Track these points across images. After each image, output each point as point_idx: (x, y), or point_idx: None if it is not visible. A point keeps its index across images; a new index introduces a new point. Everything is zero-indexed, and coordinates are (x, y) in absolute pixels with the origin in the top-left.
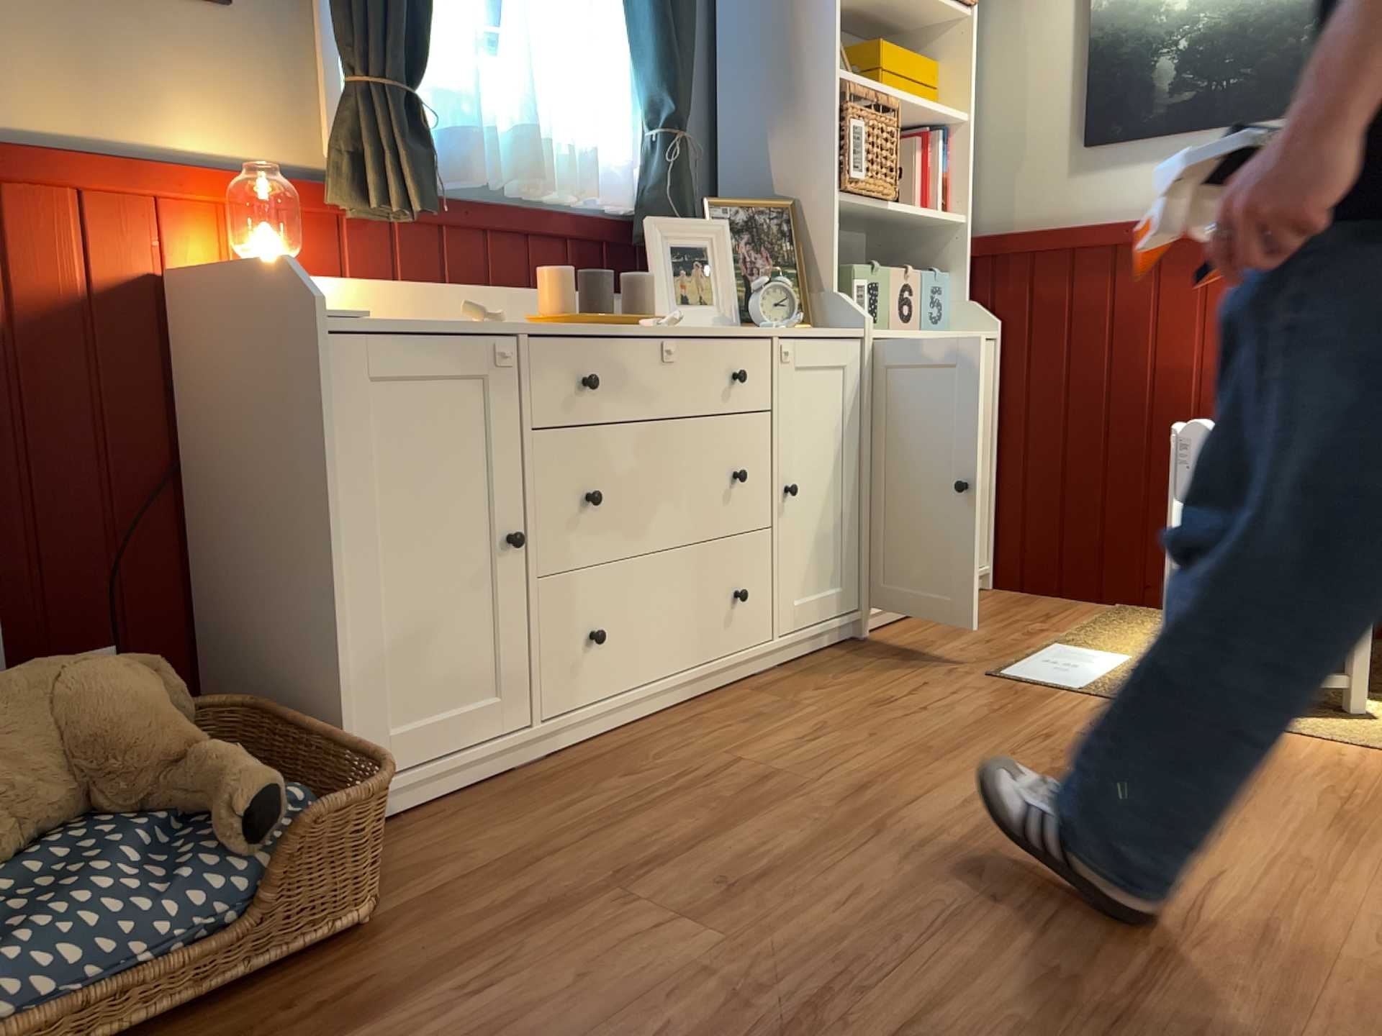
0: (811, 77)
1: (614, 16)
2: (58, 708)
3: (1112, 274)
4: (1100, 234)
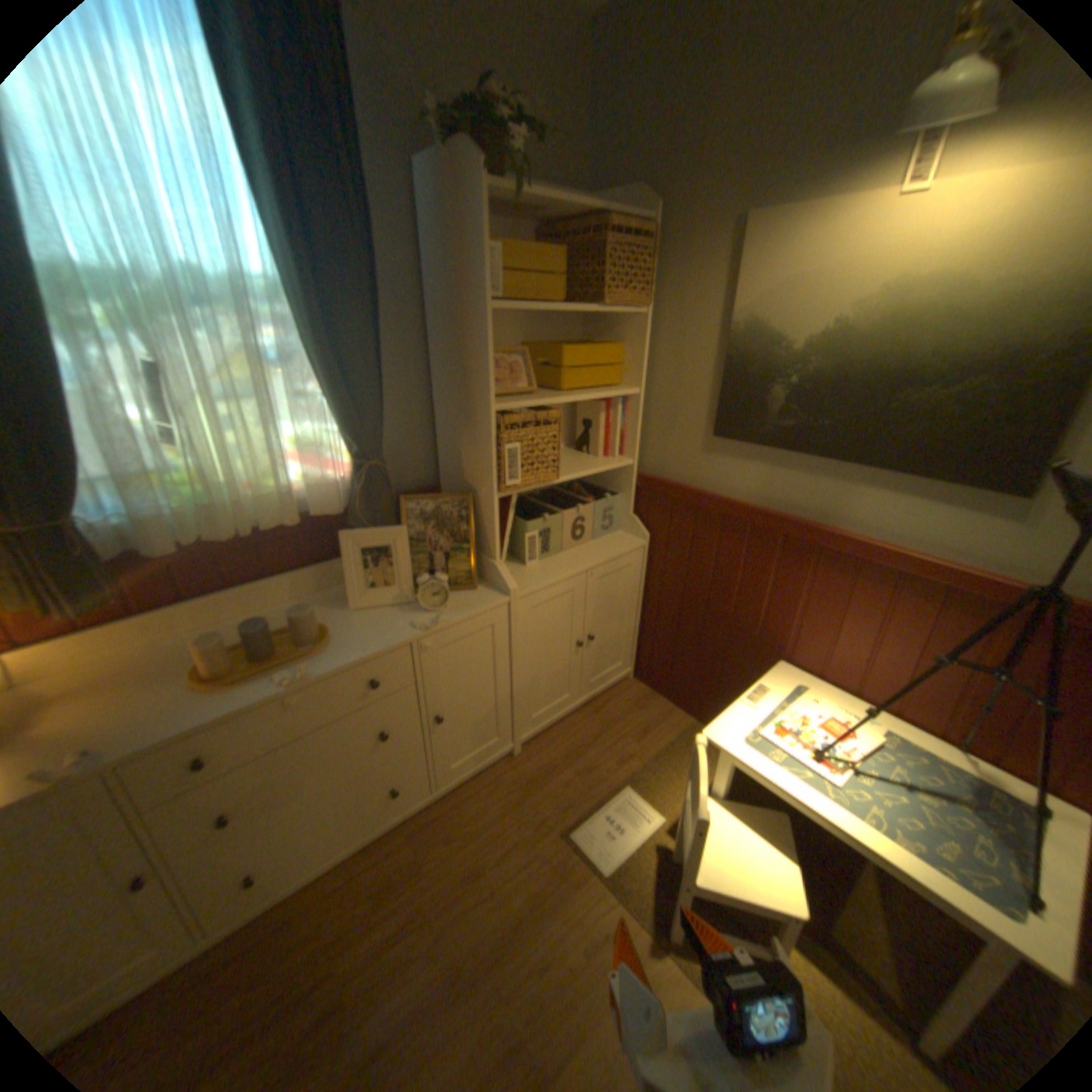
0: (479, 409)
1: (306, 375)
2: None
3: (720, 532)
4: (715, 505)
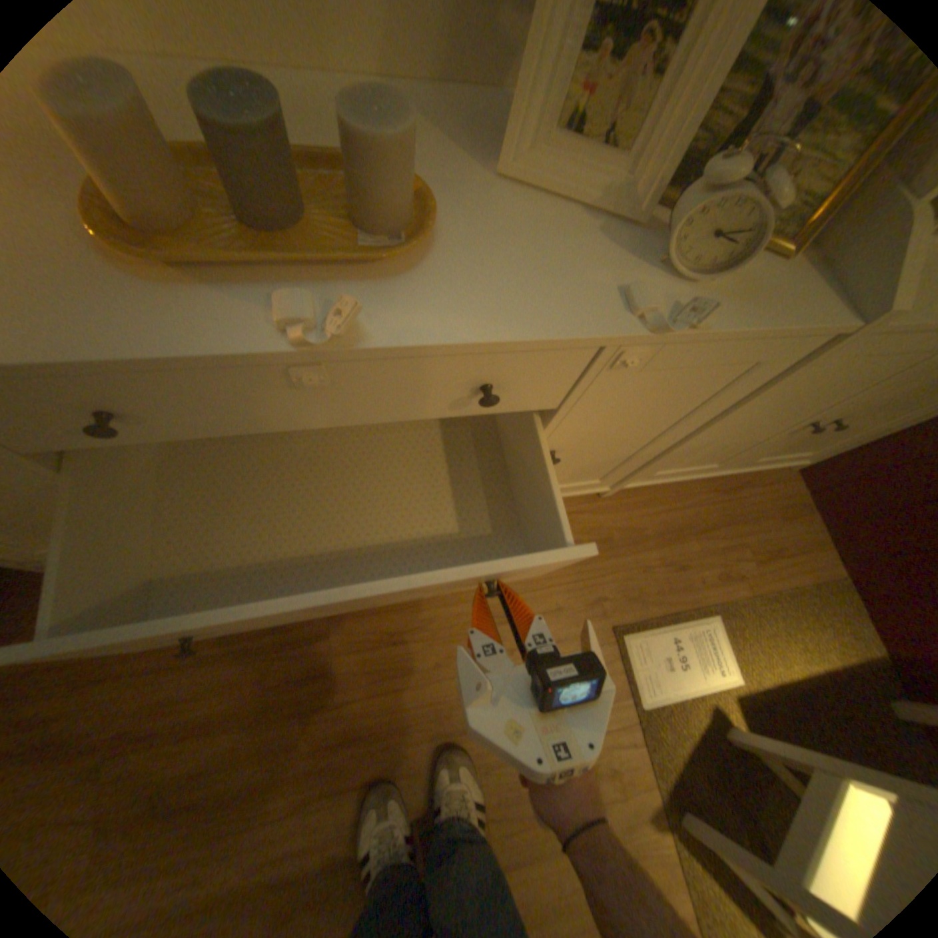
0: None
1: None
2: None
3: None
4: None
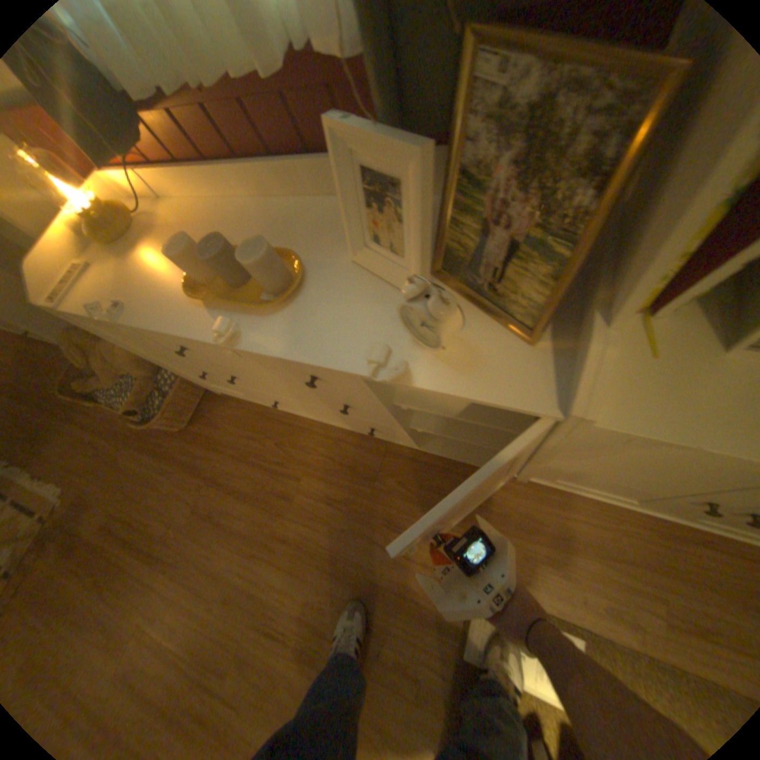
0: None
1: None
2: (117, 354)
3: None
4: None
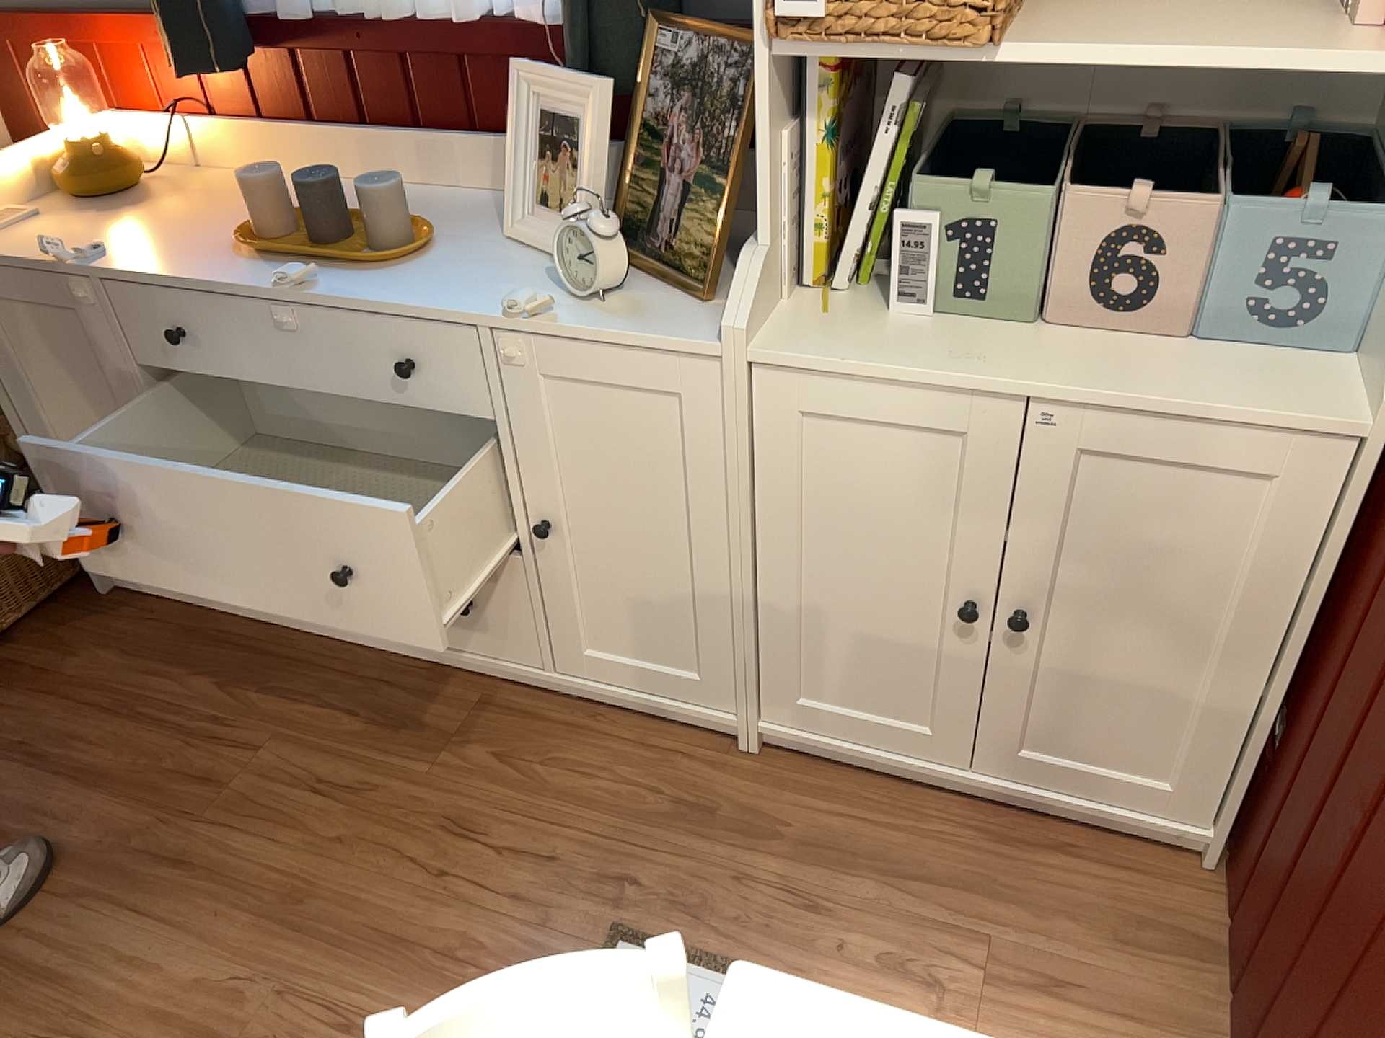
0: None
1: None
2: None
3: None
4: None
